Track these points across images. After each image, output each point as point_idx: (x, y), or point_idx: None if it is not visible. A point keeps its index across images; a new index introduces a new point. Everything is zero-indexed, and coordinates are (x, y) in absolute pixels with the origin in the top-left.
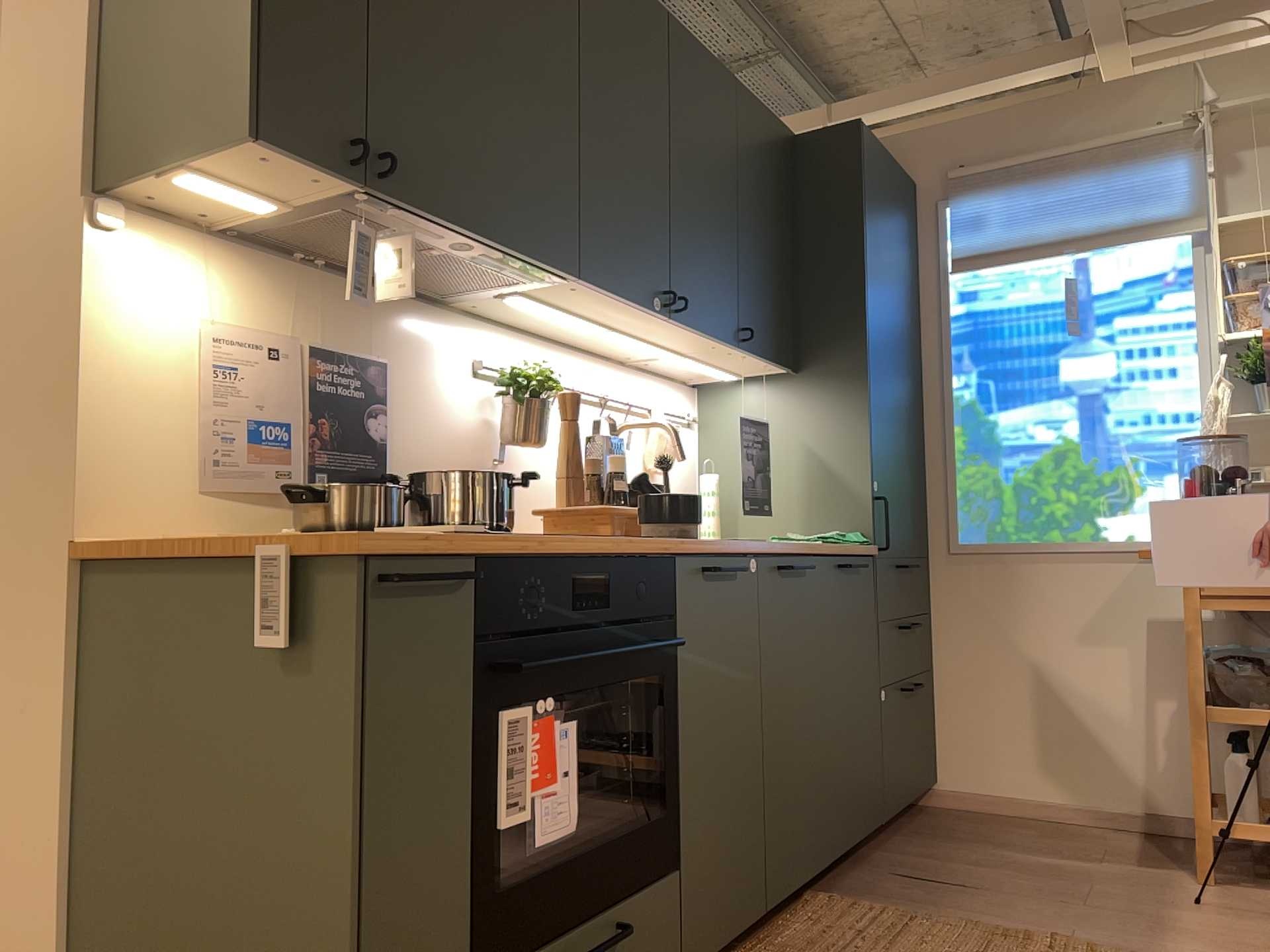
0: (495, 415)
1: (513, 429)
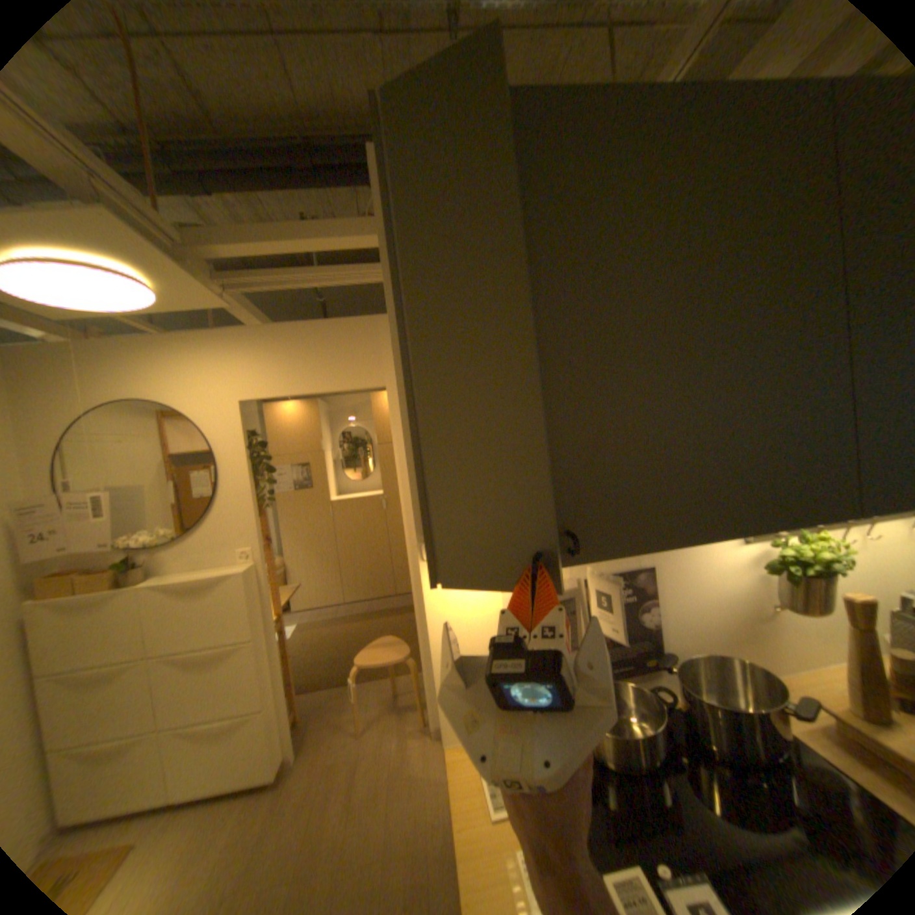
0: (773, 575)
1: (793, 598)
